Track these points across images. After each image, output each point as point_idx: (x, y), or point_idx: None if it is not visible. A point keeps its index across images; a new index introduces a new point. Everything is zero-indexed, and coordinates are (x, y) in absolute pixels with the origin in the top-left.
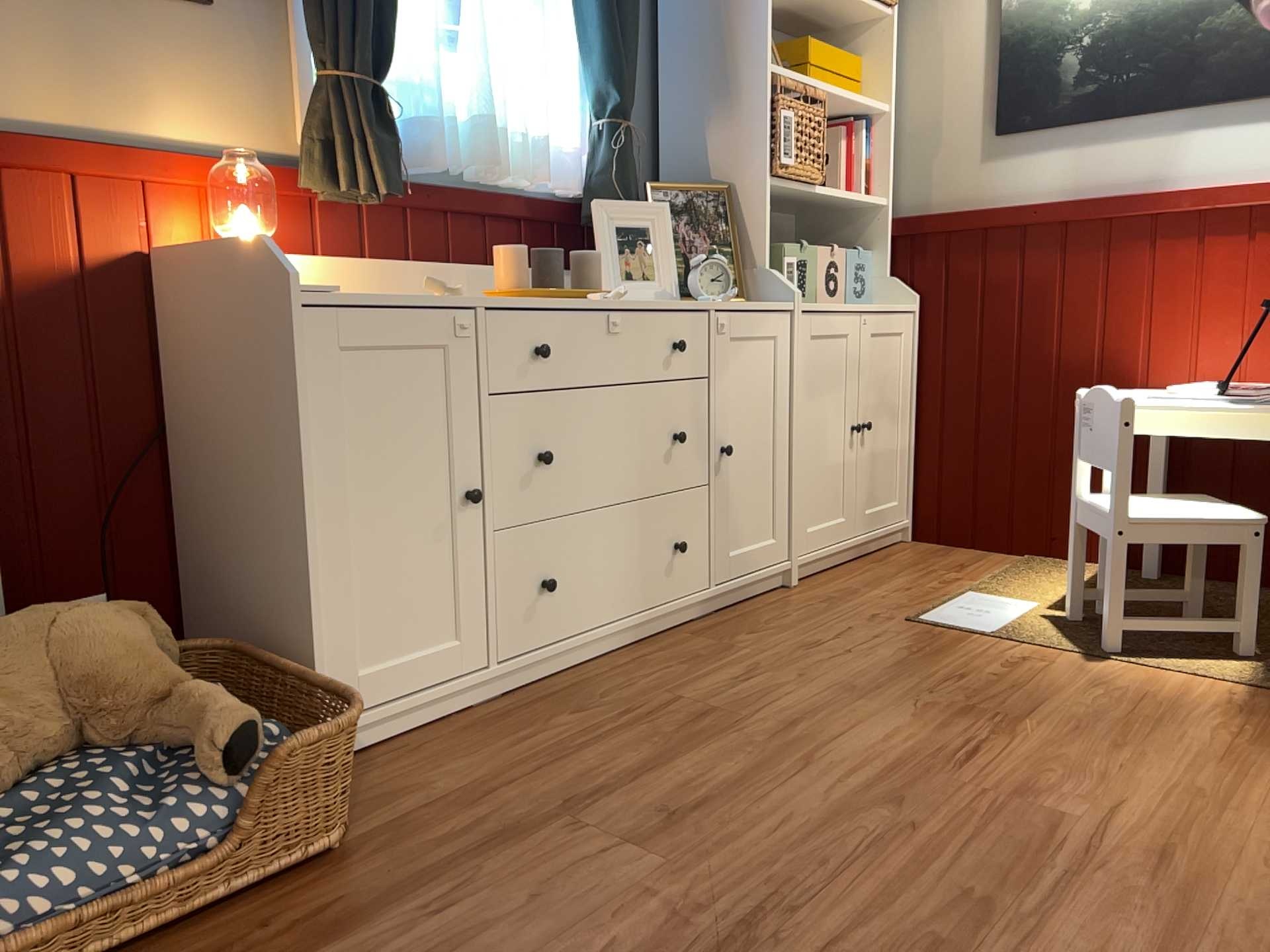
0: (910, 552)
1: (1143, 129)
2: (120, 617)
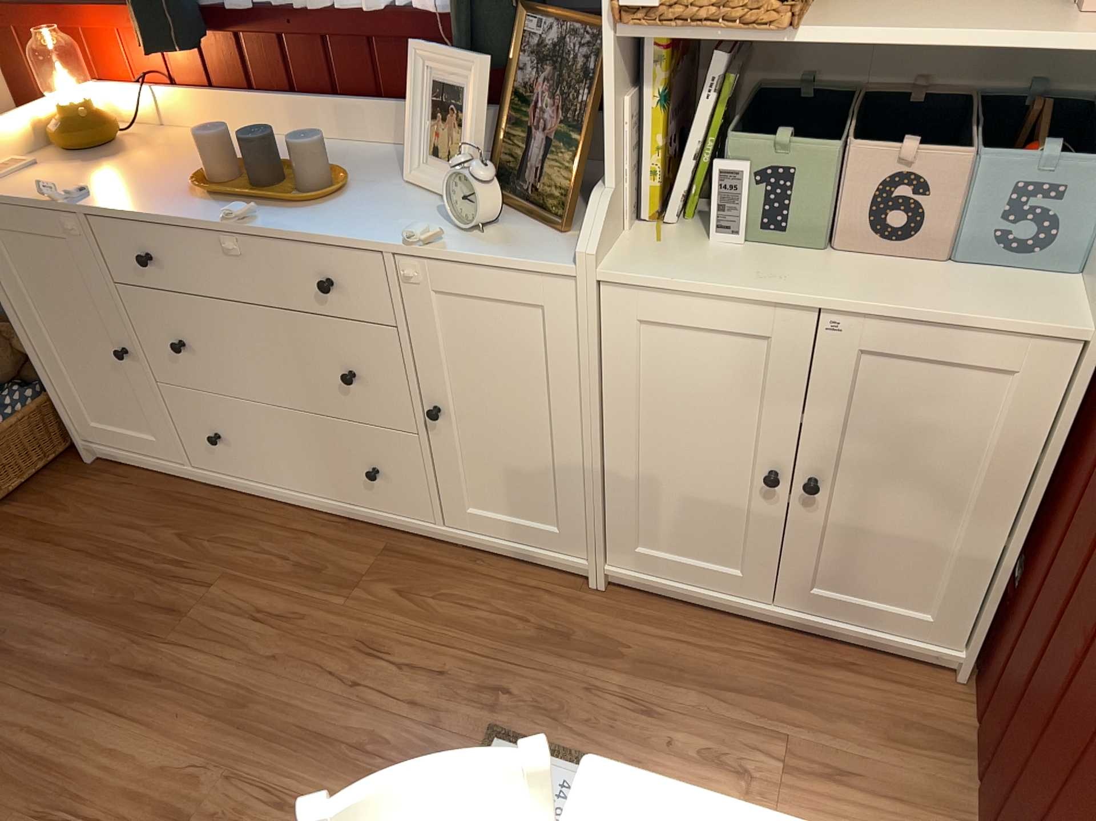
0: (886, 693)
1: None
2: None
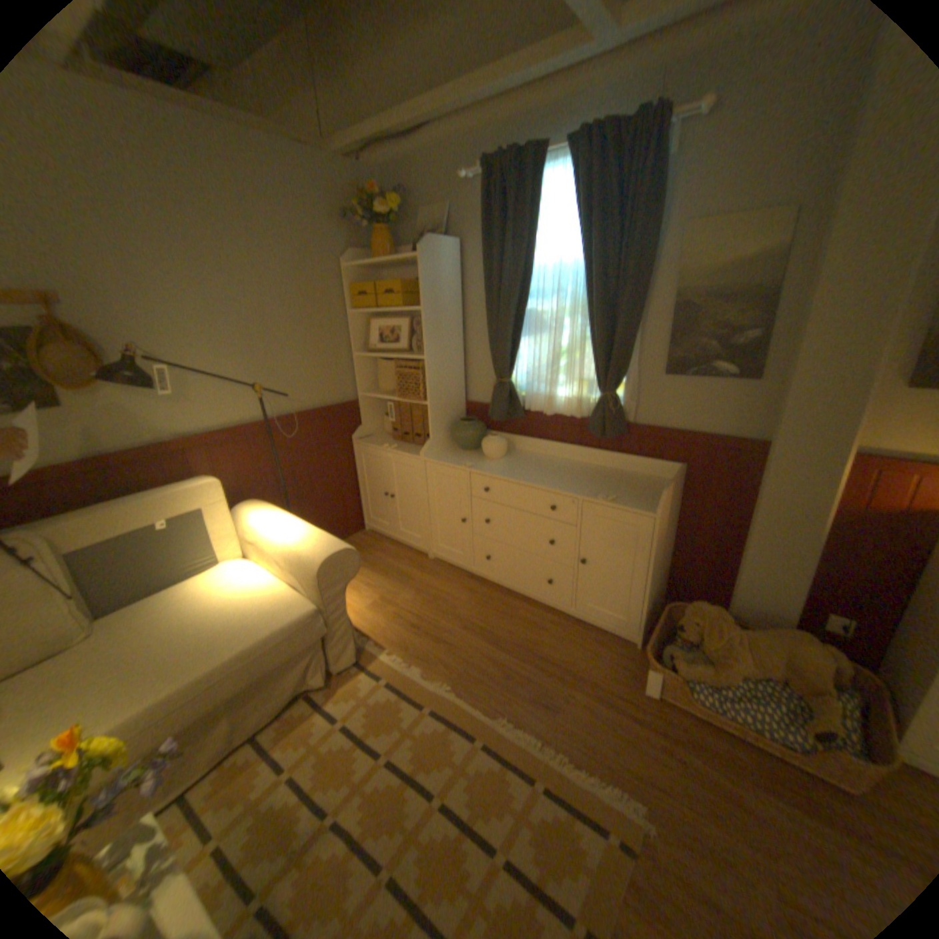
0: None
1: None
2: (823, 659)
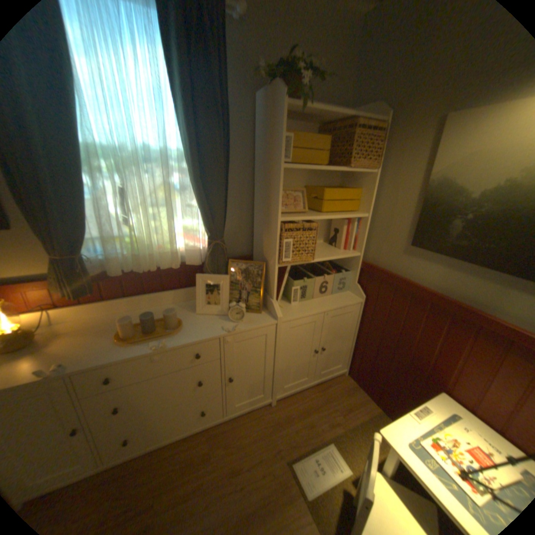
0: (340, 388)
1: (493, 277)
2: None
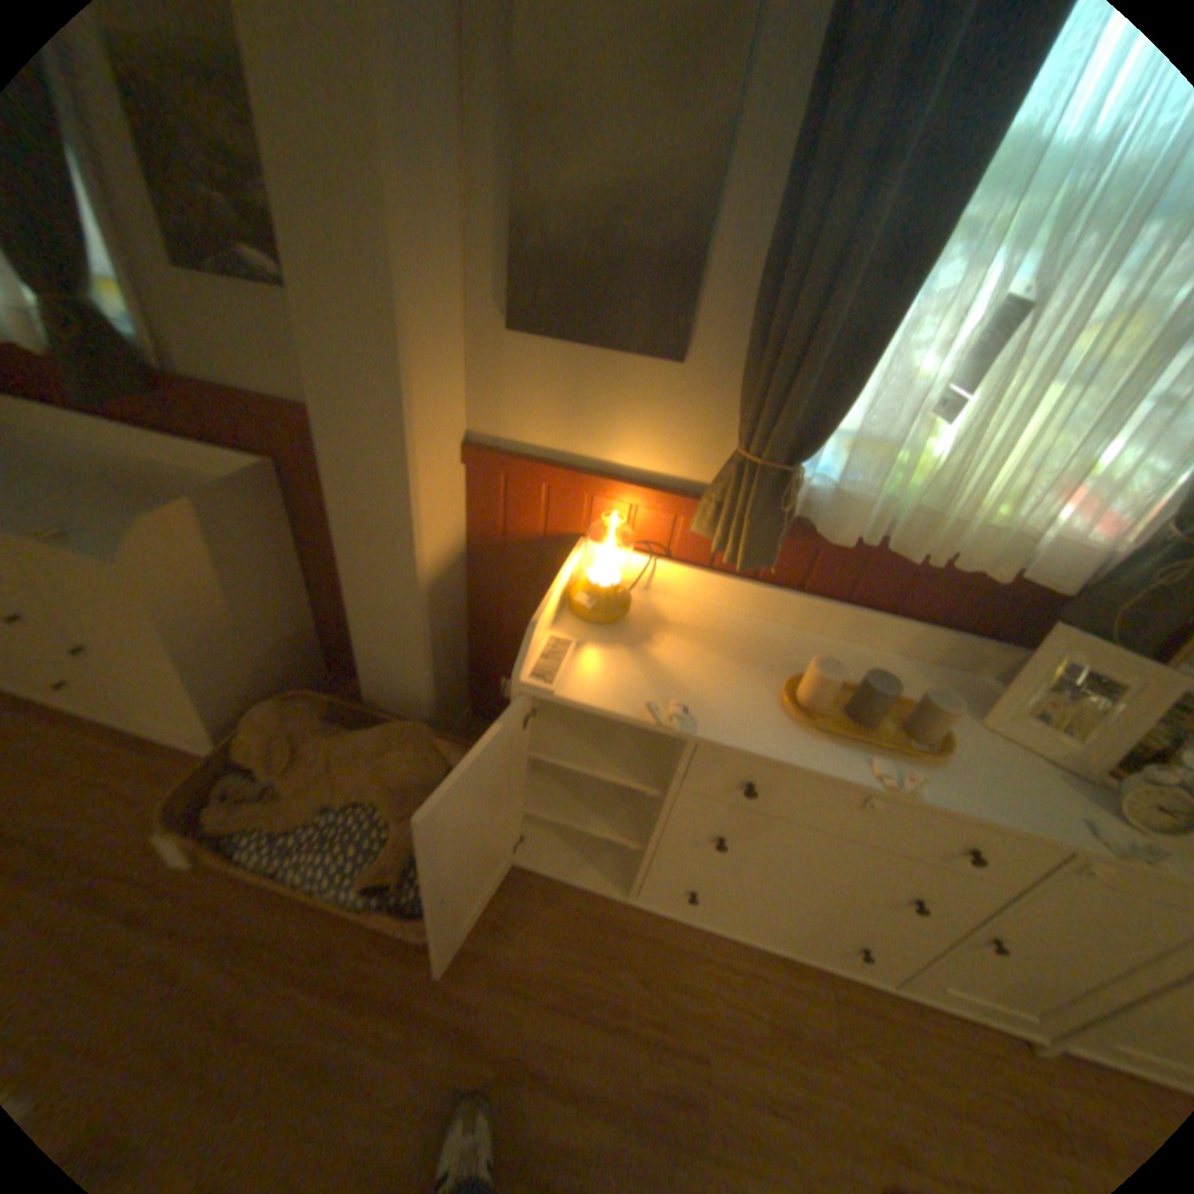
0: None
1: None
2: (417, 767)
